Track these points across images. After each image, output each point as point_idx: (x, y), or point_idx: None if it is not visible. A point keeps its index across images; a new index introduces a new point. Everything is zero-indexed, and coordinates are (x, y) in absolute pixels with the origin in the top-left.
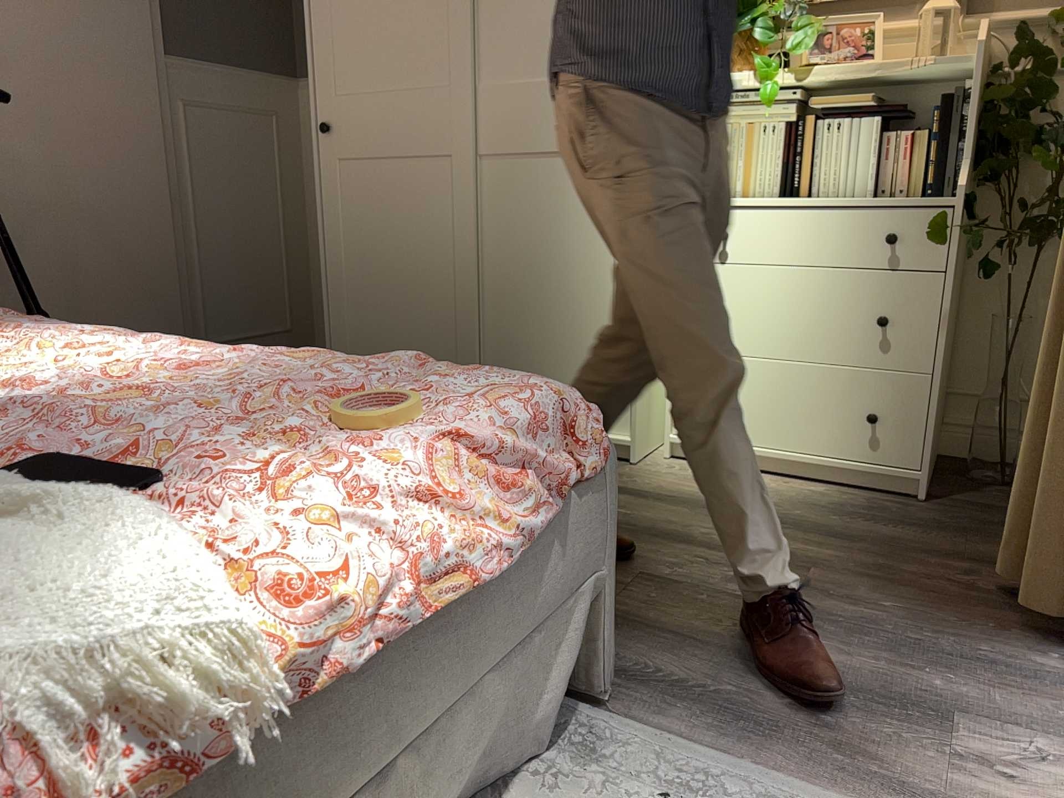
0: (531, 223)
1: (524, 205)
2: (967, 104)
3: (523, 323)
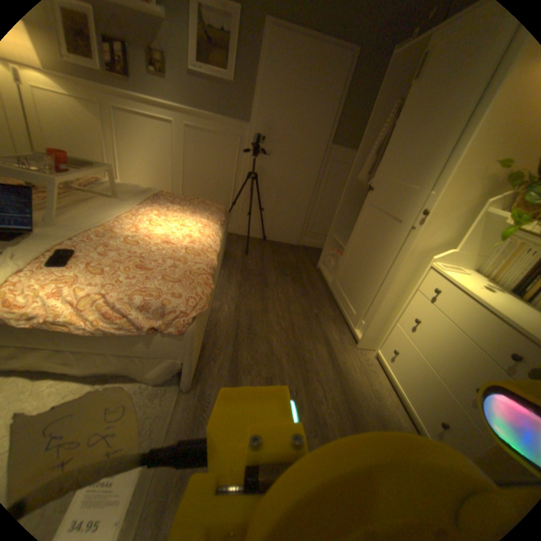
0: (379, 241)
1: (380, 233)
2: None
3: (360, 275)
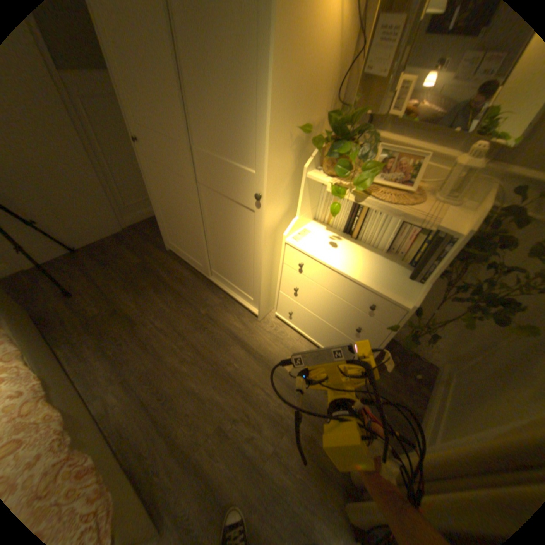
0: (222, 222)
1: (218, 213)
2: (450, 244)
3: (222, 256)
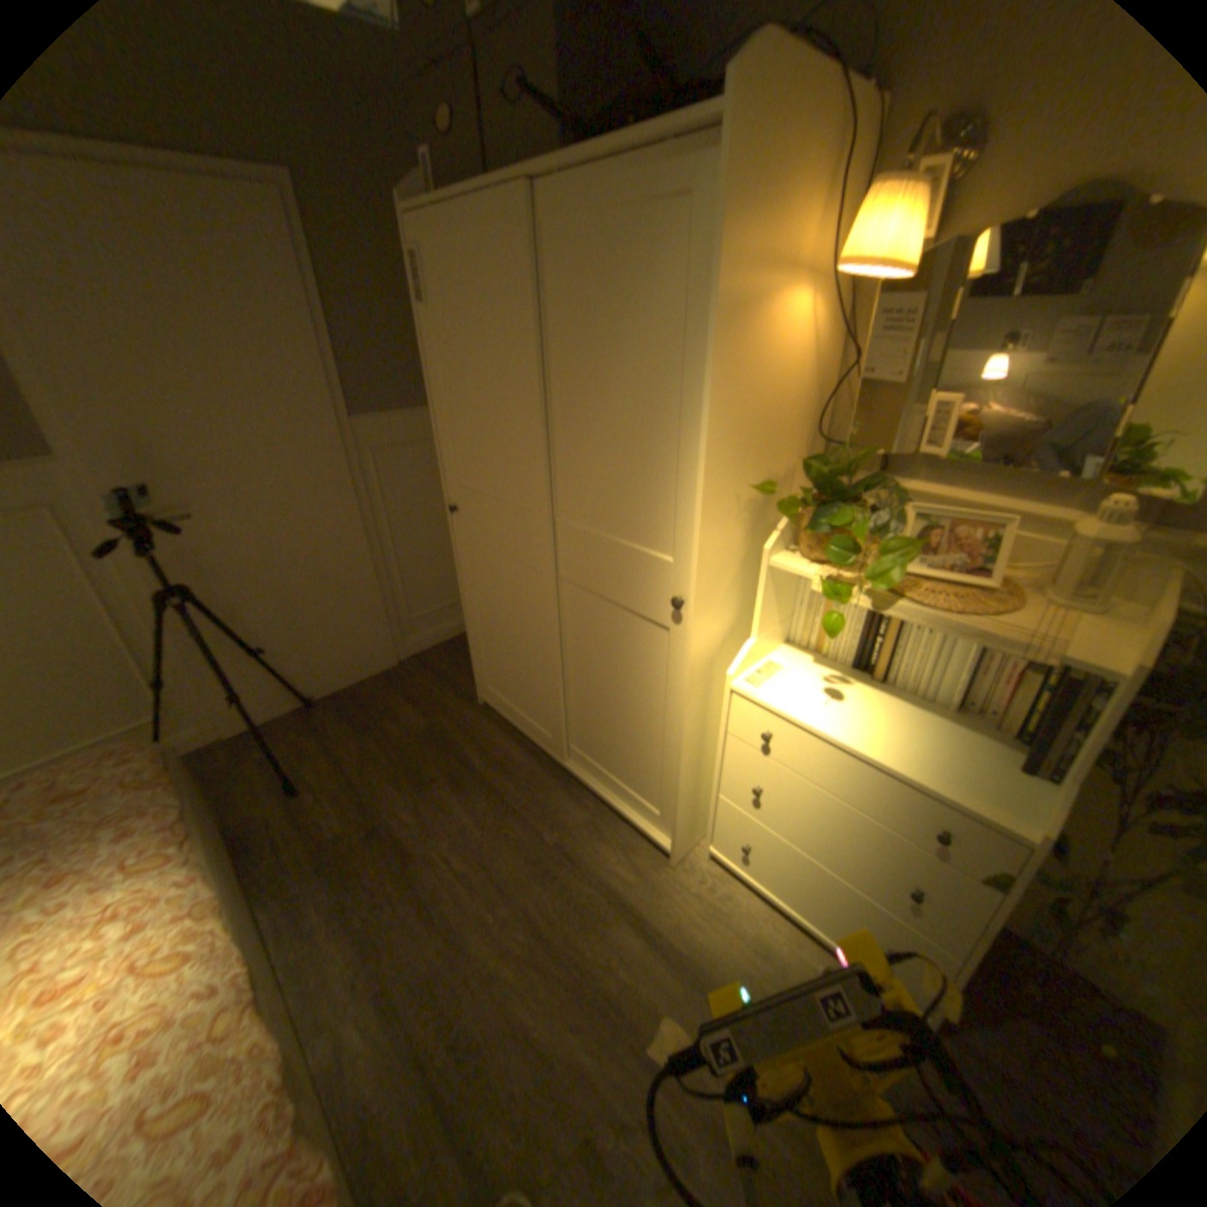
0: (601, 648)
1: (595, 632)
2: (1104, 697)
3: (596, 716)
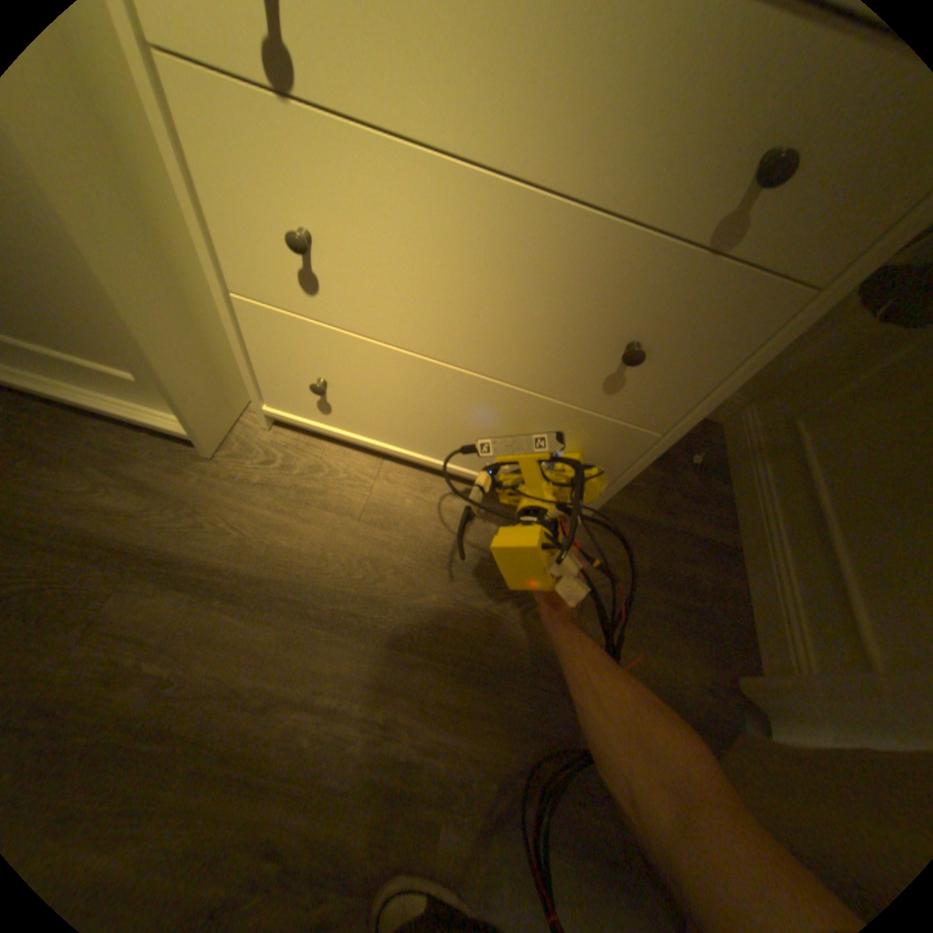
0: None
1: None
2: None
3: None
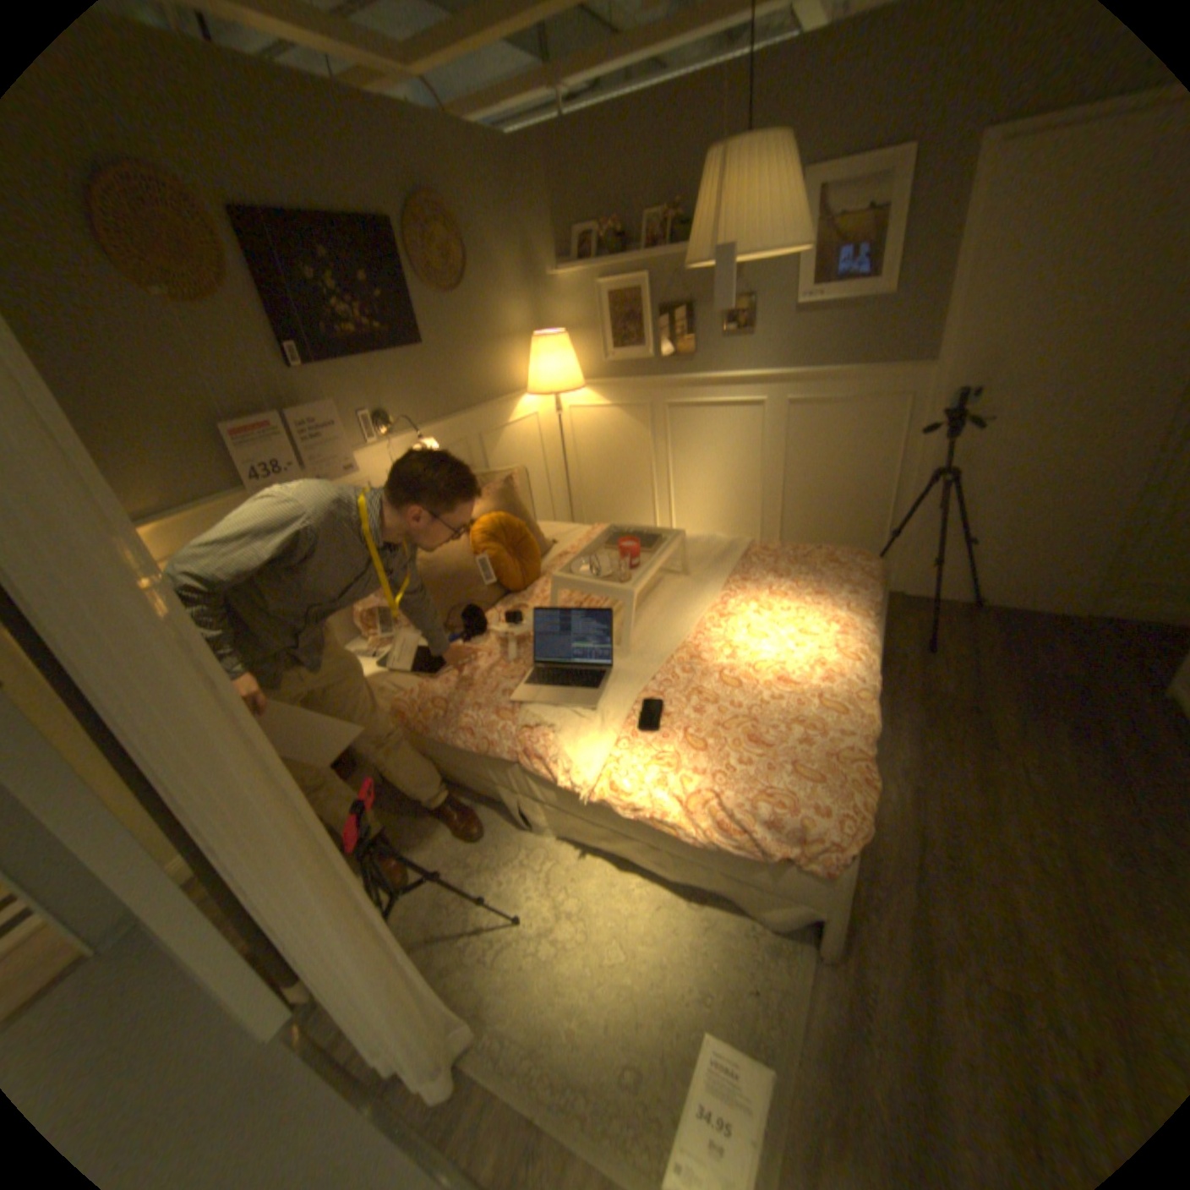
0: None
1: None
2: None
3: None
